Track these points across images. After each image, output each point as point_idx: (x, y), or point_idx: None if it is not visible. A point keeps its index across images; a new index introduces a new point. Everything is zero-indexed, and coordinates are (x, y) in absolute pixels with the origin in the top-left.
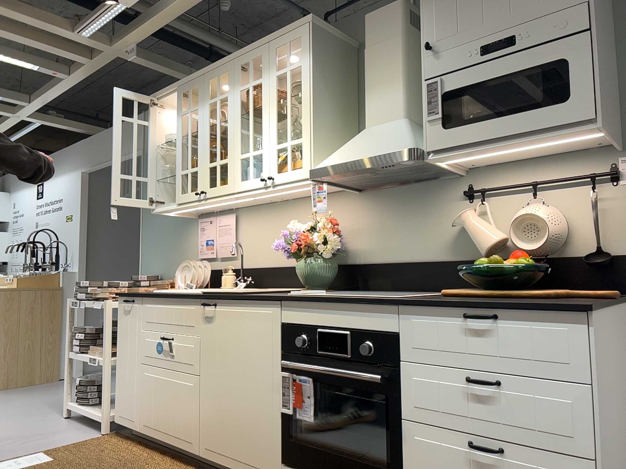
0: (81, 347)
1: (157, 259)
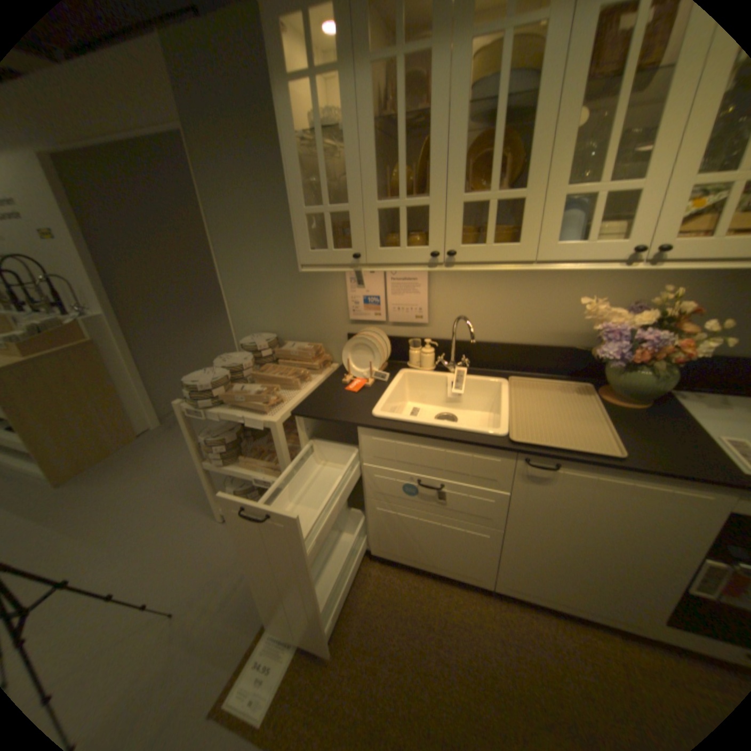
0: (224, 461)
1: (263, 312)
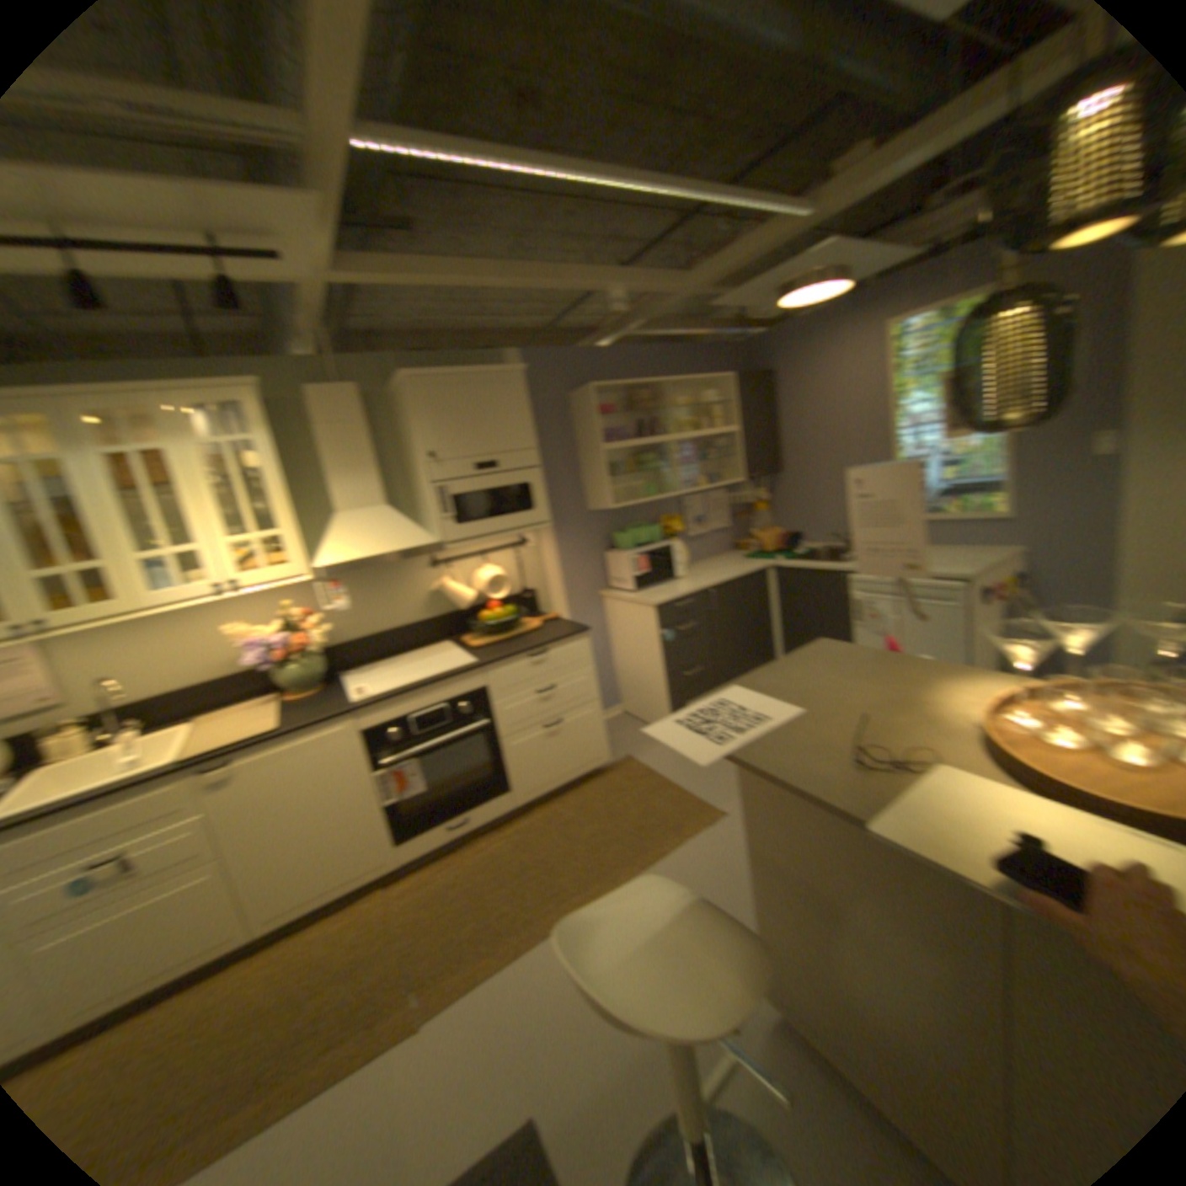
0: None
1: None
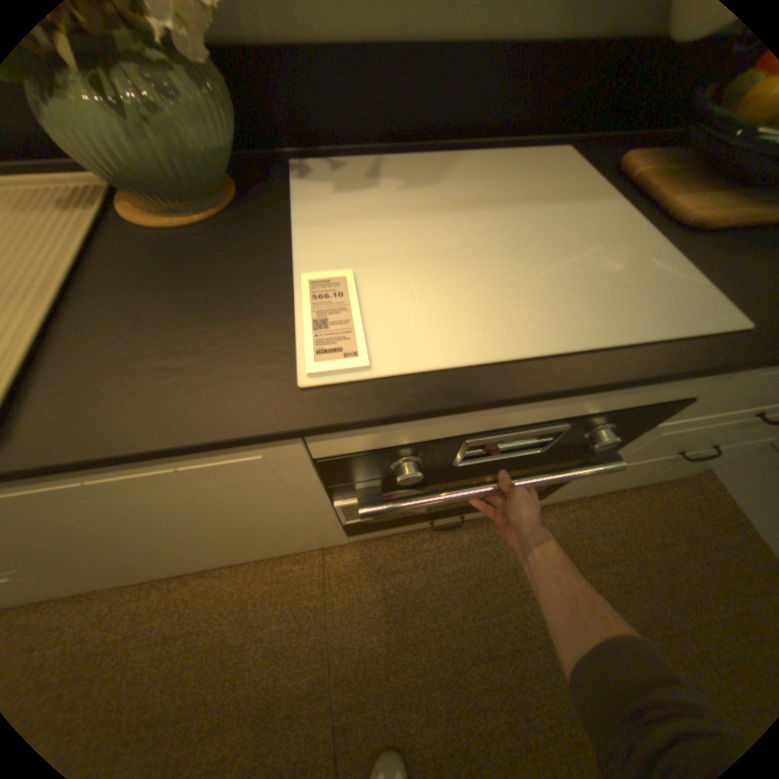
0: None
1: None
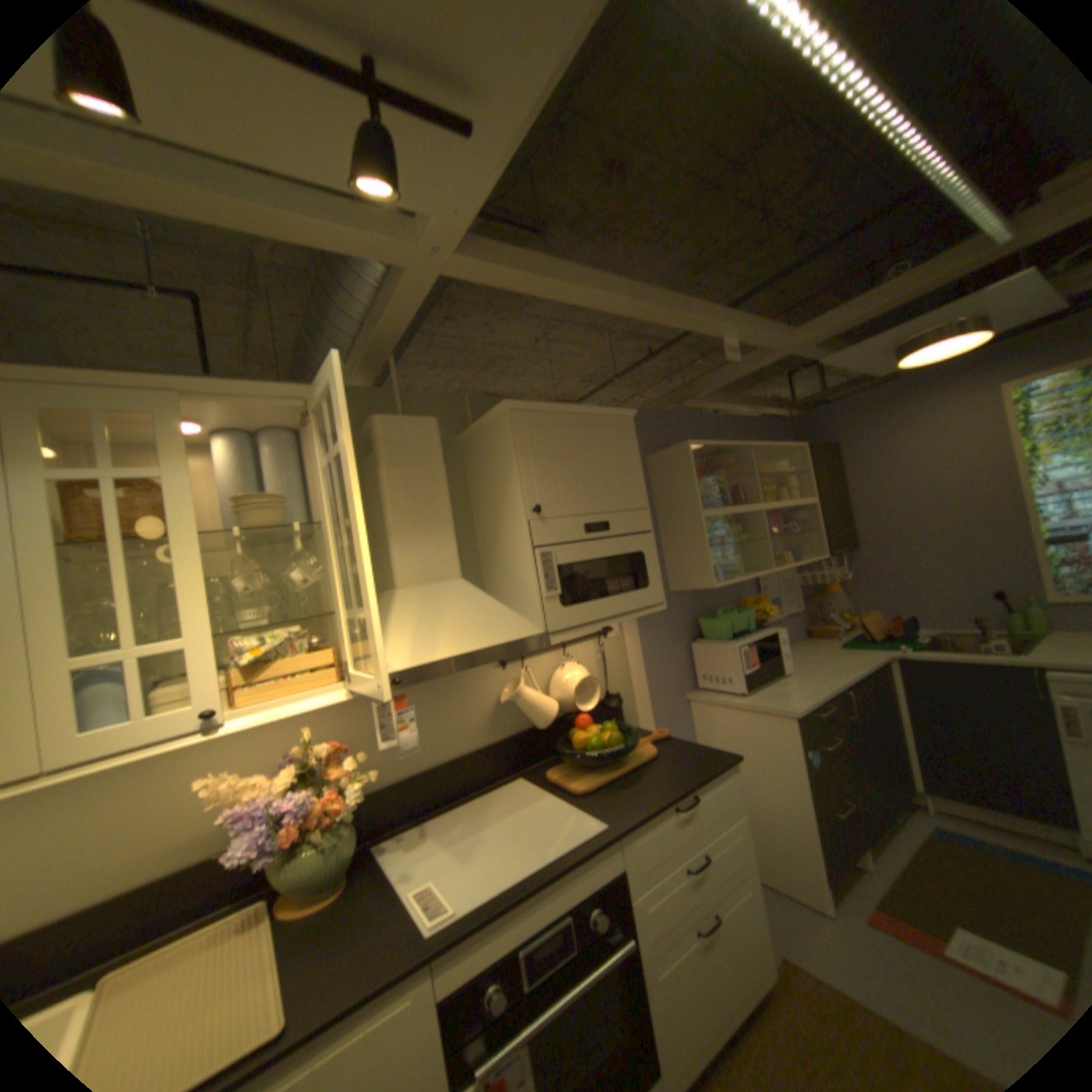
0: None
1: None
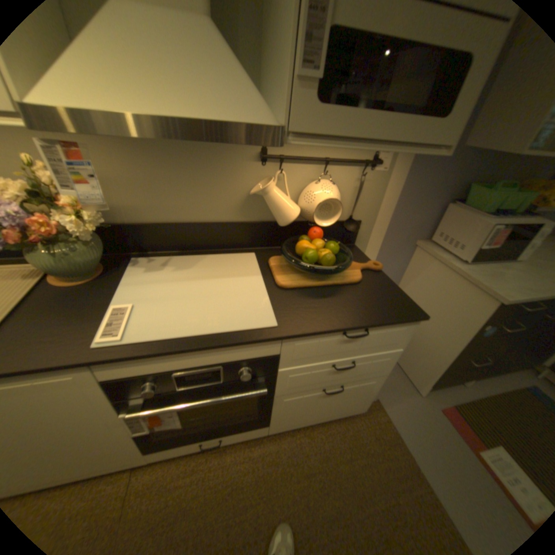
0: None
1: None
